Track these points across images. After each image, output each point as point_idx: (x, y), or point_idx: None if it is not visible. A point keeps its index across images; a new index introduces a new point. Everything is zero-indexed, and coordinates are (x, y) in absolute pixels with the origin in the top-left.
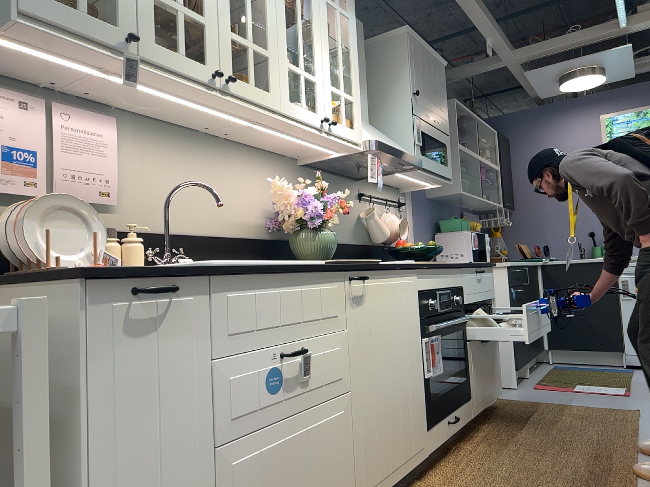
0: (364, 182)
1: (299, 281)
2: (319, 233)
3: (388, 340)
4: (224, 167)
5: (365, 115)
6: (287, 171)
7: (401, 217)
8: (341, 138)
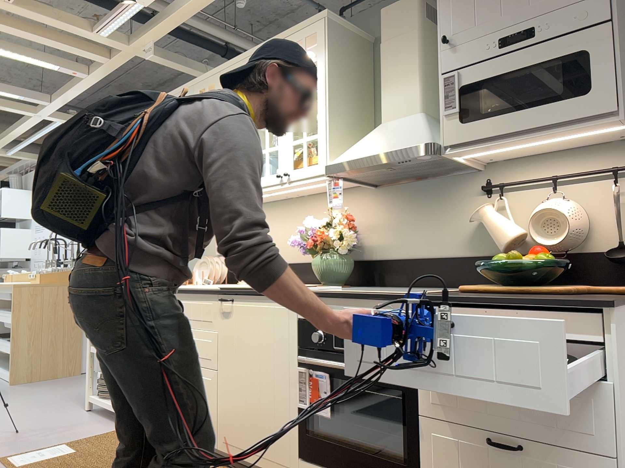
0: (497, 167)
1: (191, 297)
2: (317, 258)
3: (251, 351)
4: (306, 214)
5: (409, 108)
6: (360, 198)
7: (612, 196)
8: (305, 178)
